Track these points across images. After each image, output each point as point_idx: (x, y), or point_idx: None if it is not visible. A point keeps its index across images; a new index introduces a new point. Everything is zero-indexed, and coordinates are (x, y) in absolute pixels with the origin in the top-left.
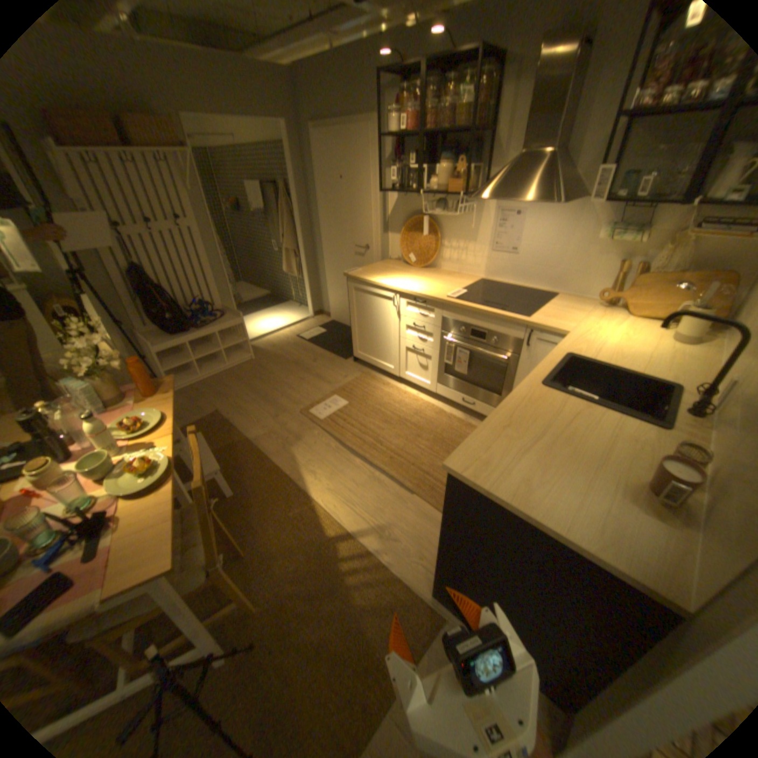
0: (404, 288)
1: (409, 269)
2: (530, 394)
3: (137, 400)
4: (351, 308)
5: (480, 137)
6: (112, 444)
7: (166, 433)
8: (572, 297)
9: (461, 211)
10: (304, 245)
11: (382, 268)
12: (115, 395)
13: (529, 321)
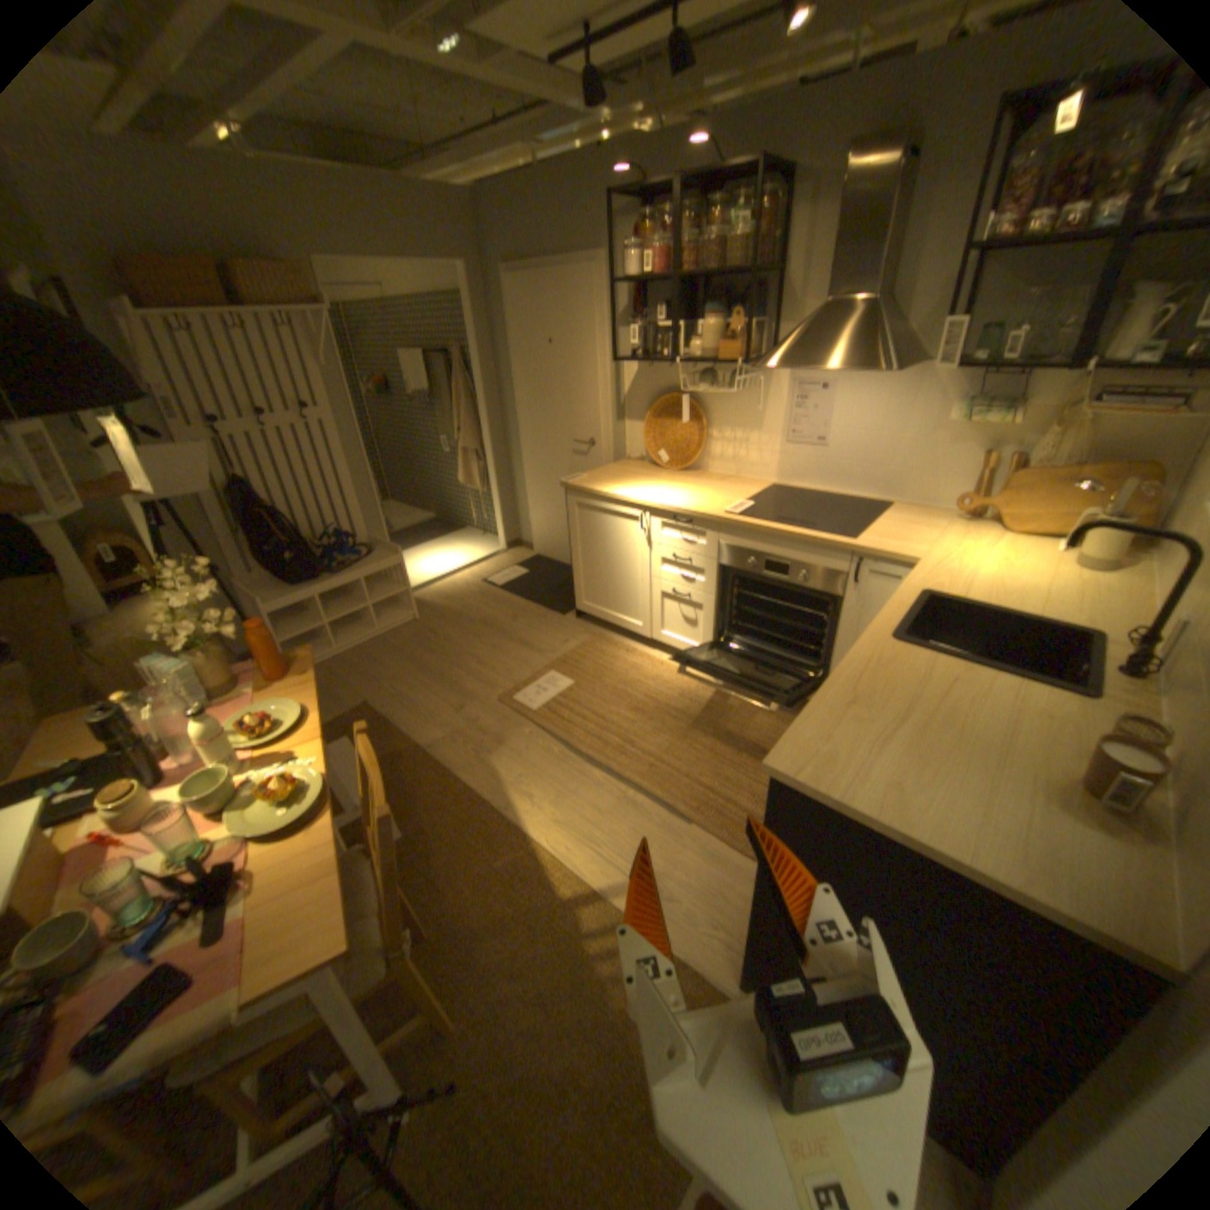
0: (657, 502)
1: (660, 472)
2: (876, 654)
3: (258, 687)
4: (572, 535)
5: (762, 281)
6: (227, 757)
7: (310, 736)
8: (914, 507)
9: (737, 386)
10: (492, 442)
11: (618, 473)
12: (222, 679)
13: (856, 545)
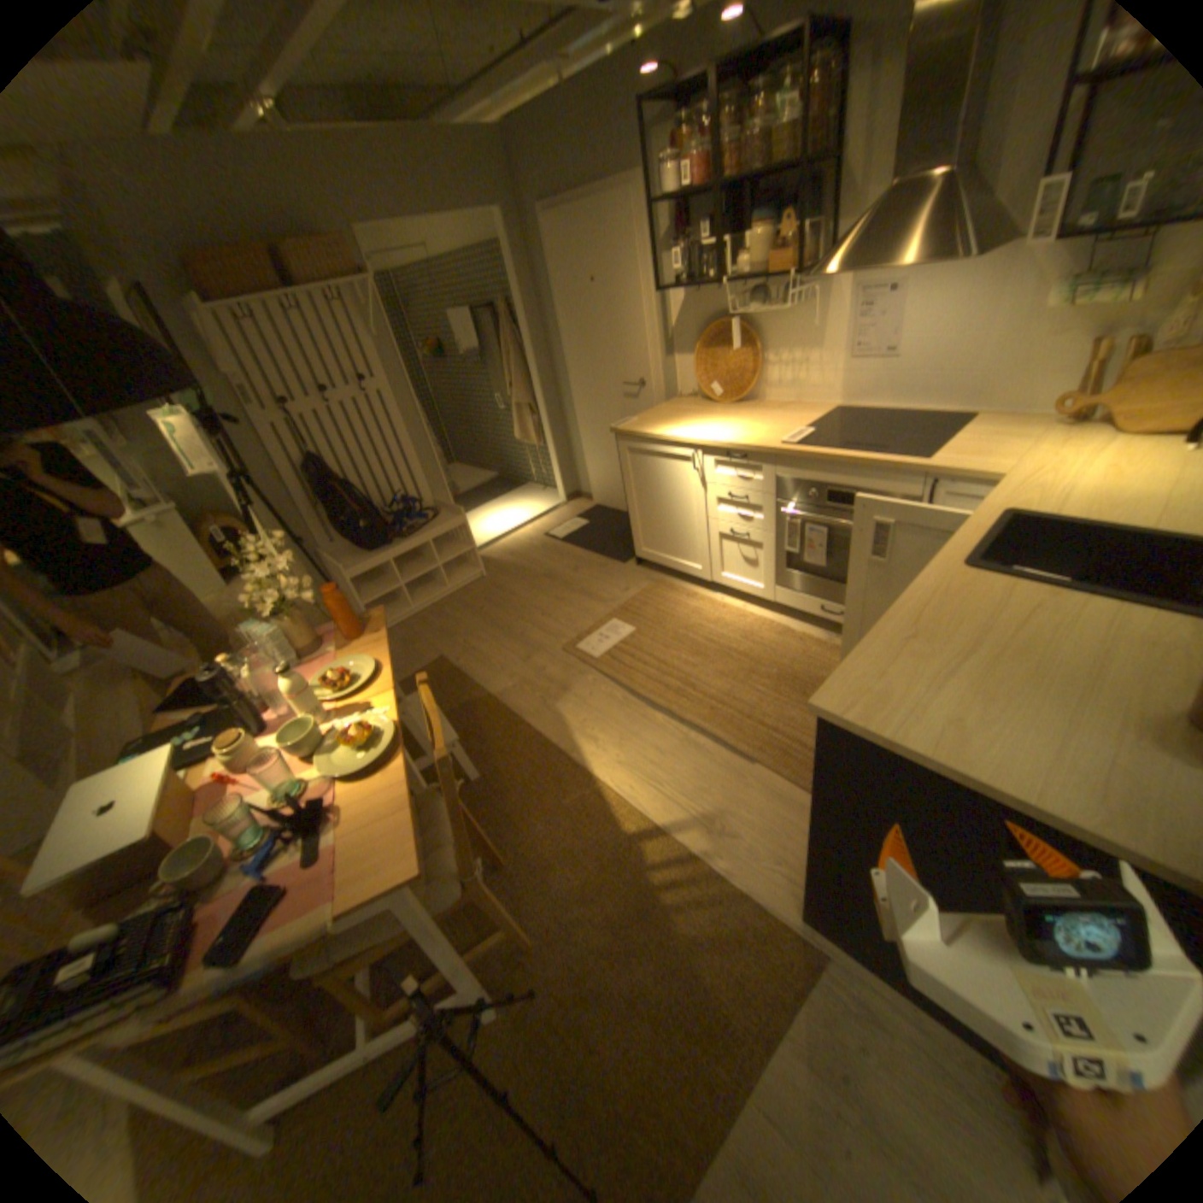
0: (710, 438)
1: (713, 406)
2: (945, 583)
3: (340, 644)
4: (626, 481)
5: (817, 173)
6: (316, 707)
7: (385, 686)
8: (1003, 416)
9: (793, 300)
10: (544, 394)
11: (669, 411)
12: (310, 639)
13: (930, 465)
